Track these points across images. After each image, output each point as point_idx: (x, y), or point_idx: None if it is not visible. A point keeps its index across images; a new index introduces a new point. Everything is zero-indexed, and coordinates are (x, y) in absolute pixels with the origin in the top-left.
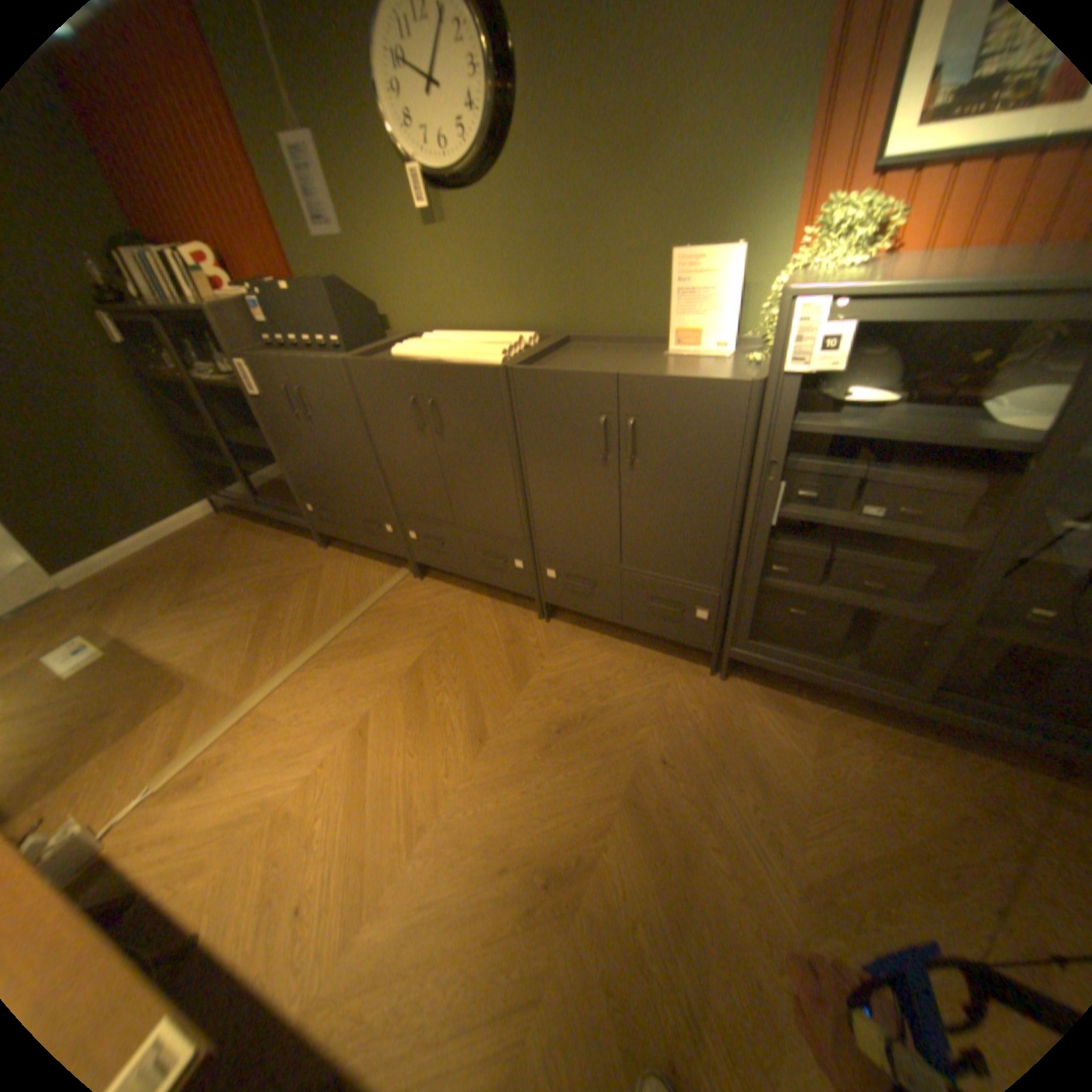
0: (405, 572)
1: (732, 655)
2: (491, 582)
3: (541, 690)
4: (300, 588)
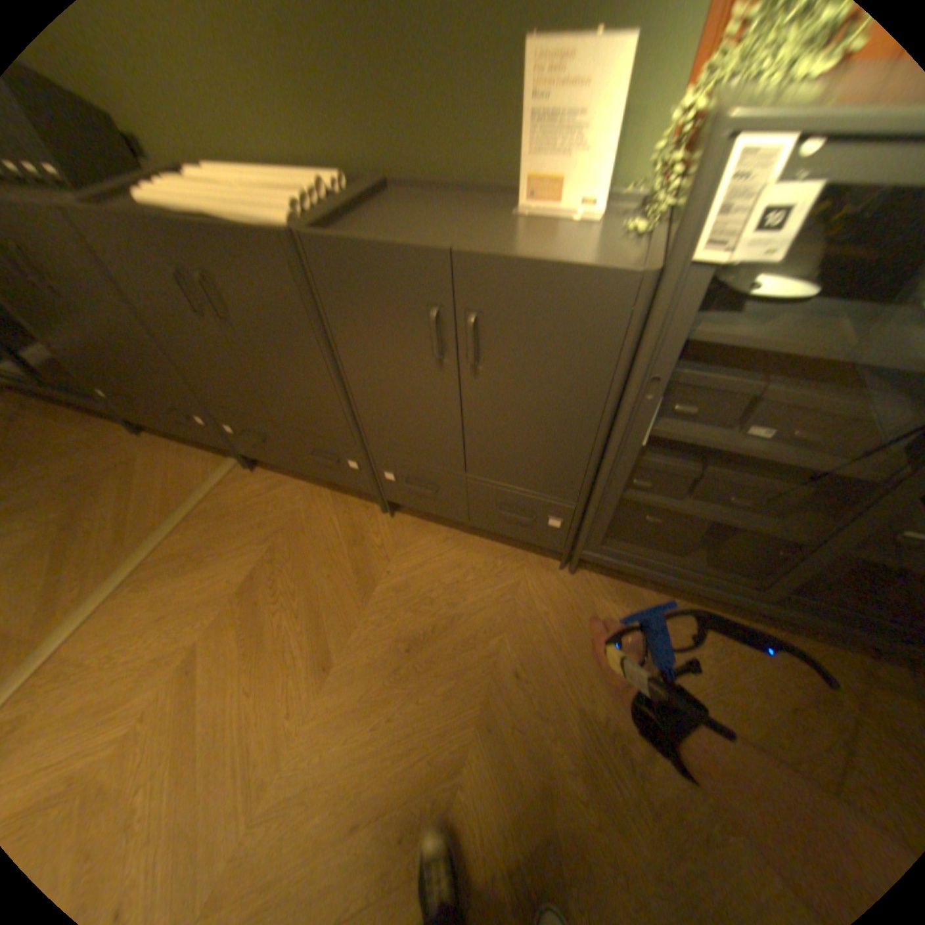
0: (234, 463)
1: (583, 558)
2: (327, 480)
3: (389, 600)
4: (110, 490)
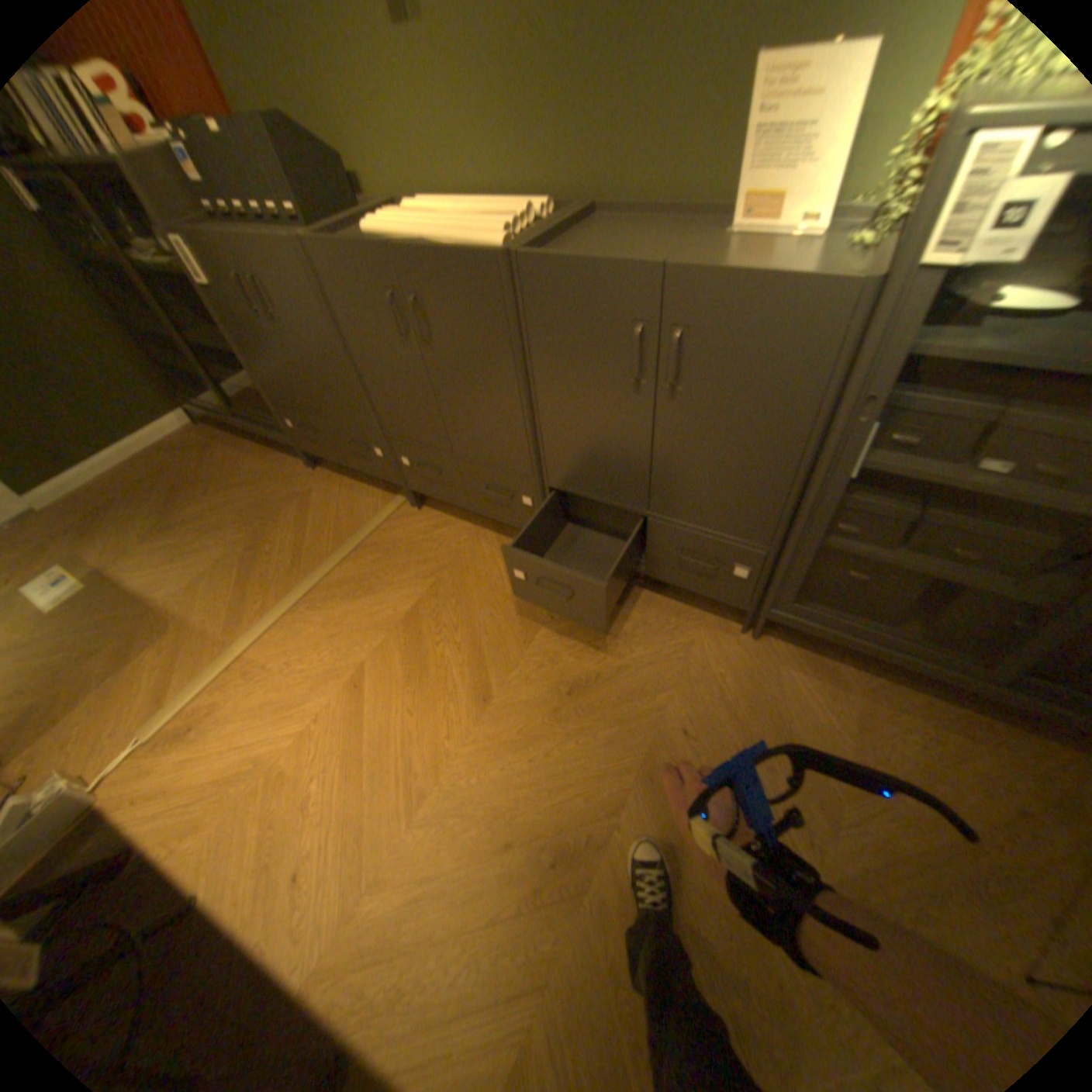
0: (402, 500)
1: (771, 617)
2: (496, 518)
3: (552, 644)
4: (287, 517)
